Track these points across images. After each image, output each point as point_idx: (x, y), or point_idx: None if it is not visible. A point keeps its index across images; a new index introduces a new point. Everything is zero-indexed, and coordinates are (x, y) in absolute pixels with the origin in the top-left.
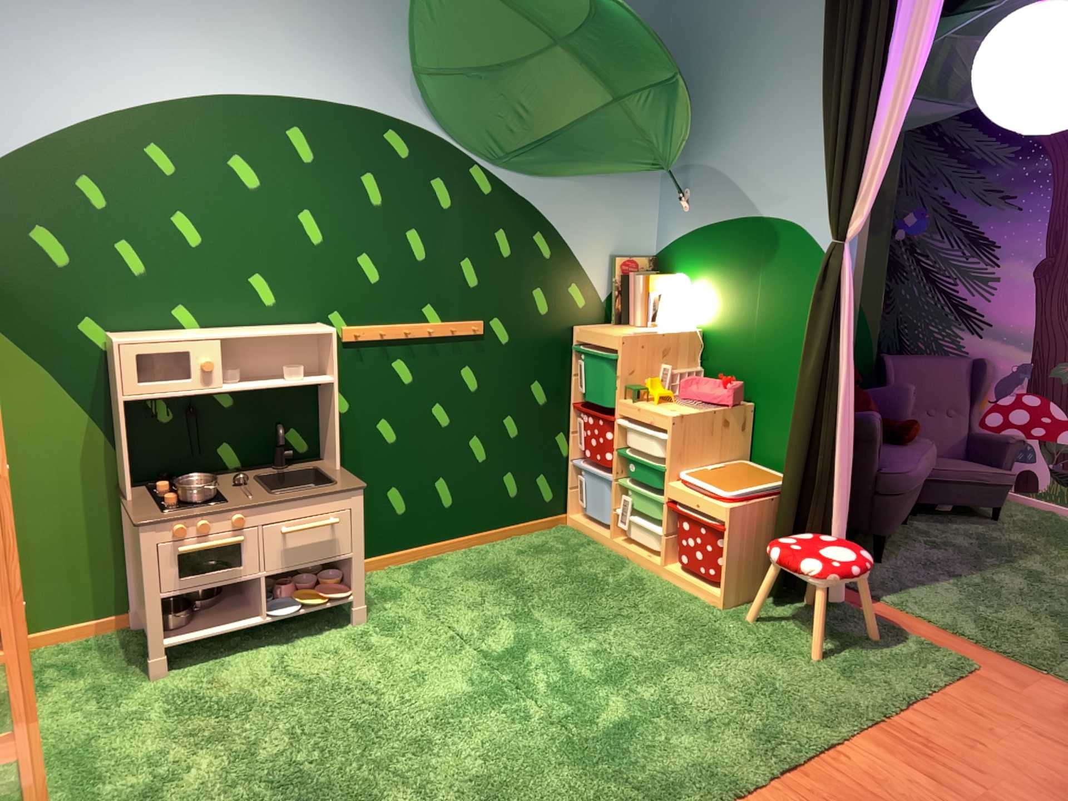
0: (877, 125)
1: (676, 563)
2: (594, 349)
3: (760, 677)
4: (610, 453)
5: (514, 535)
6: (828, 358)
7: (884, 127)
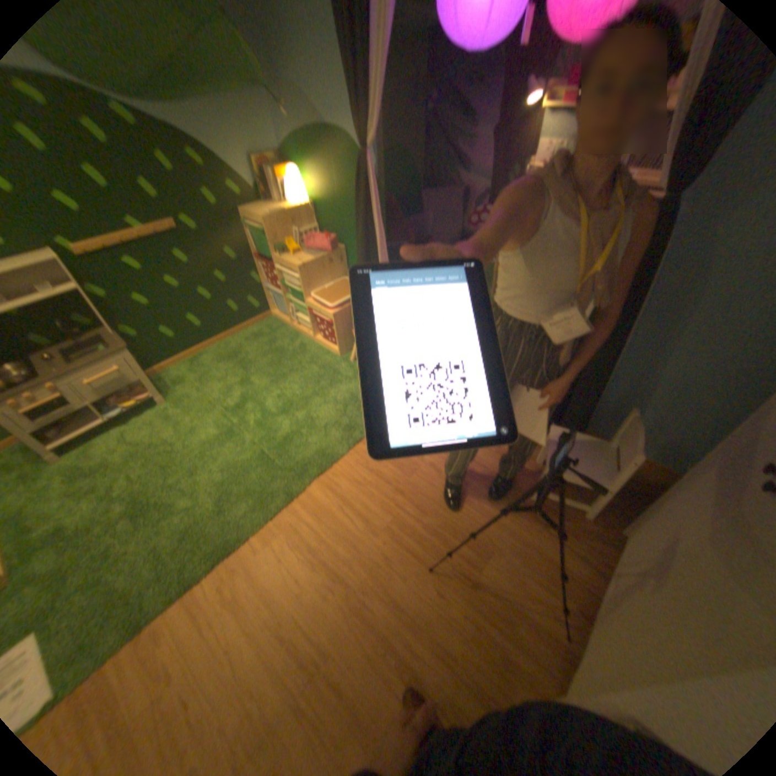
0: (372, 57)
1: (319, 335)
2: (253, 225)
3: (351, 395)
4: (278, 284)
5: (243, 330)
6: (368, 229)
7: (377, 57)
